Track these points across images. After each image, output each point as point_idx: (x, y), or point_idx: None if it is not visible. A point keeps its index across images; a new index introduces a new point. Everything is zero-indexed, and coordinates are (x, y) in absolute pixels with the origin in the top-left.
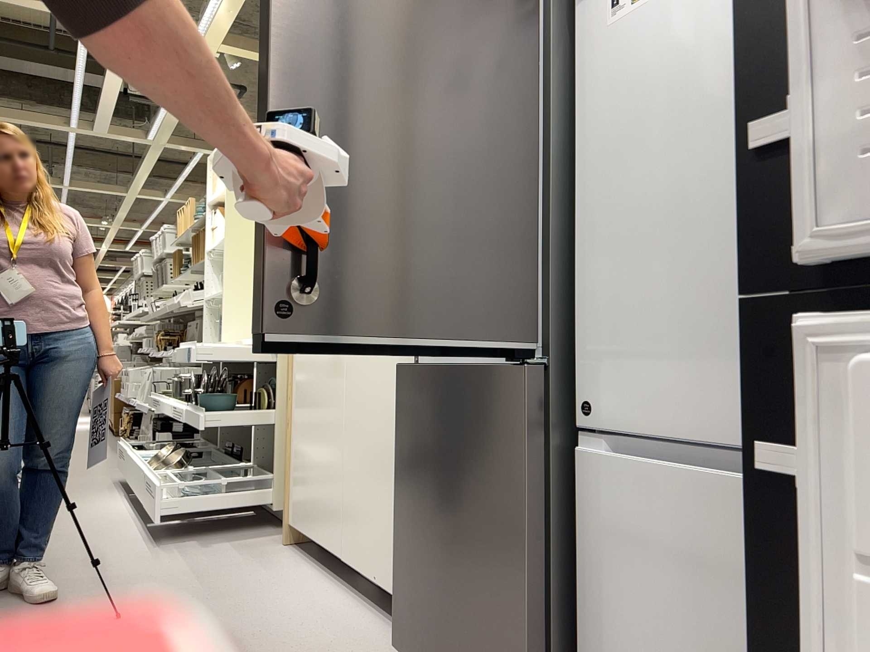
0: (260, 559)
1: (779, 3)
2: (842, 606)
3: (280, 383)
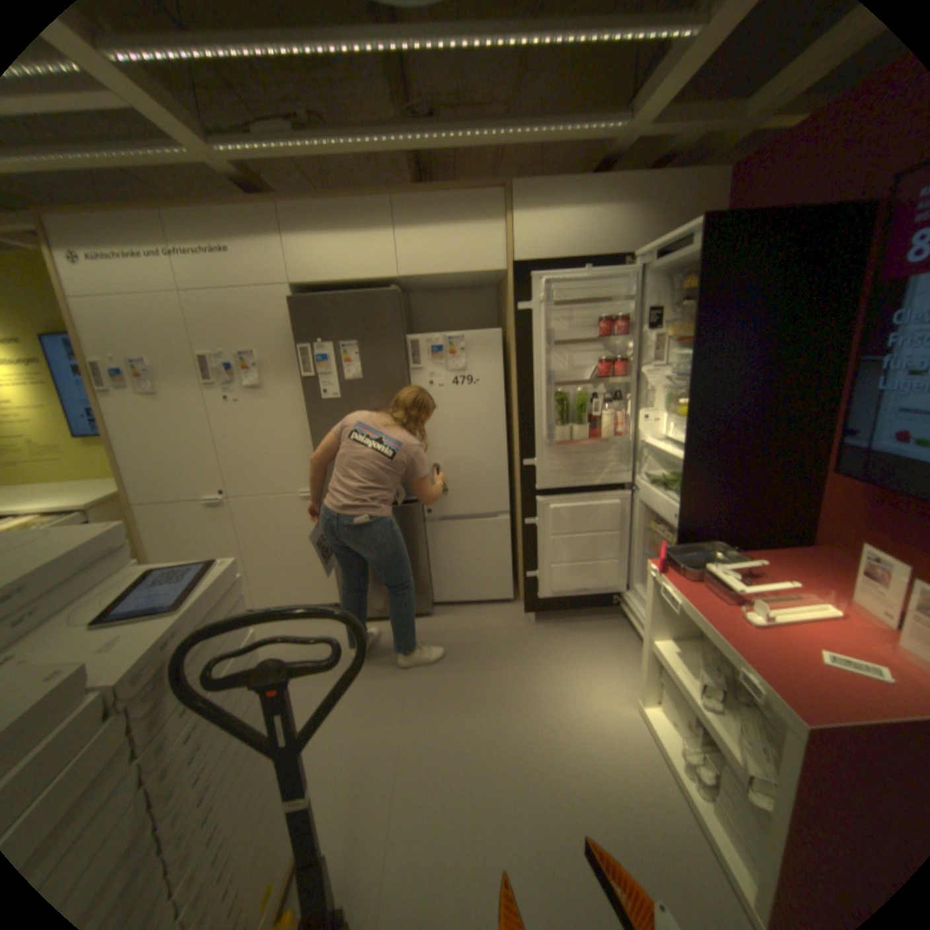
0: None
1: (524, 438)
2: (540, 540)
3: None
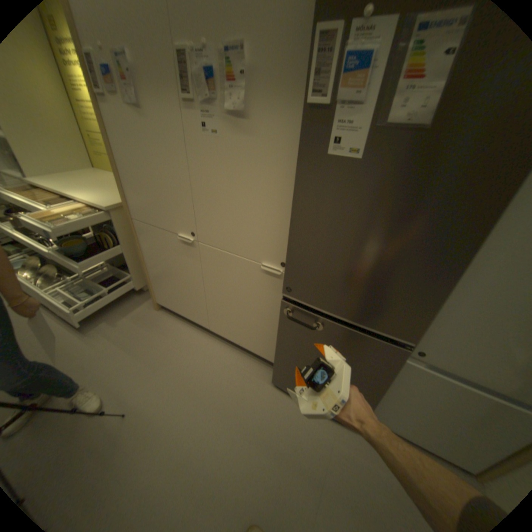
0: (154, 326)
1: None
2: None
3: (119, 231)
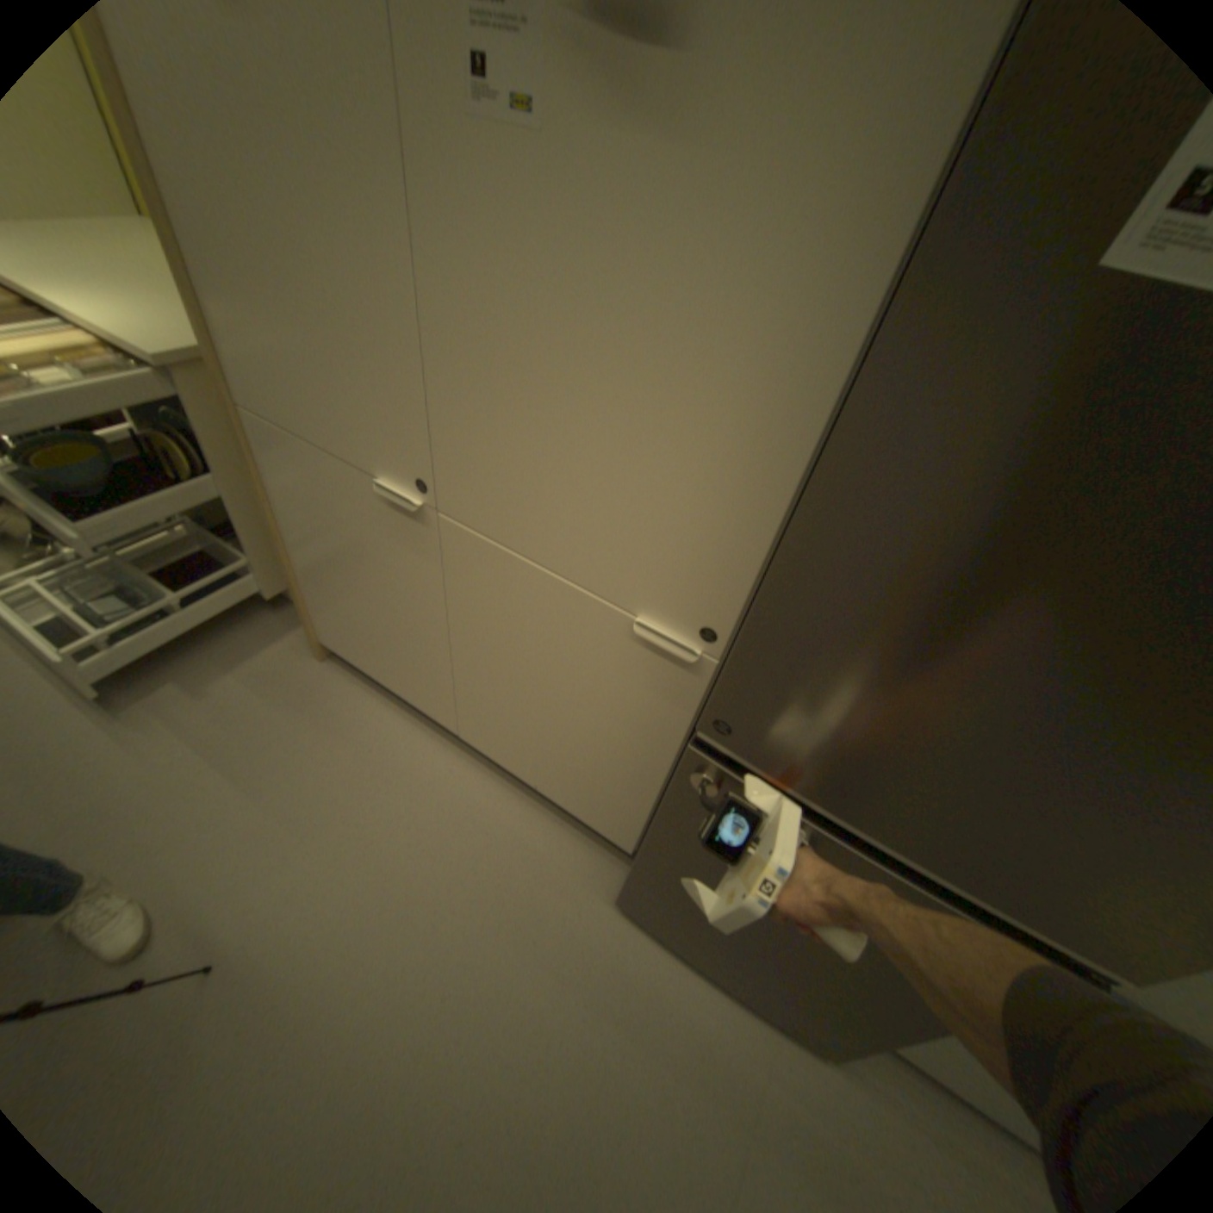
0: (309, 707)
1: None
2: None
3: (206, 433)
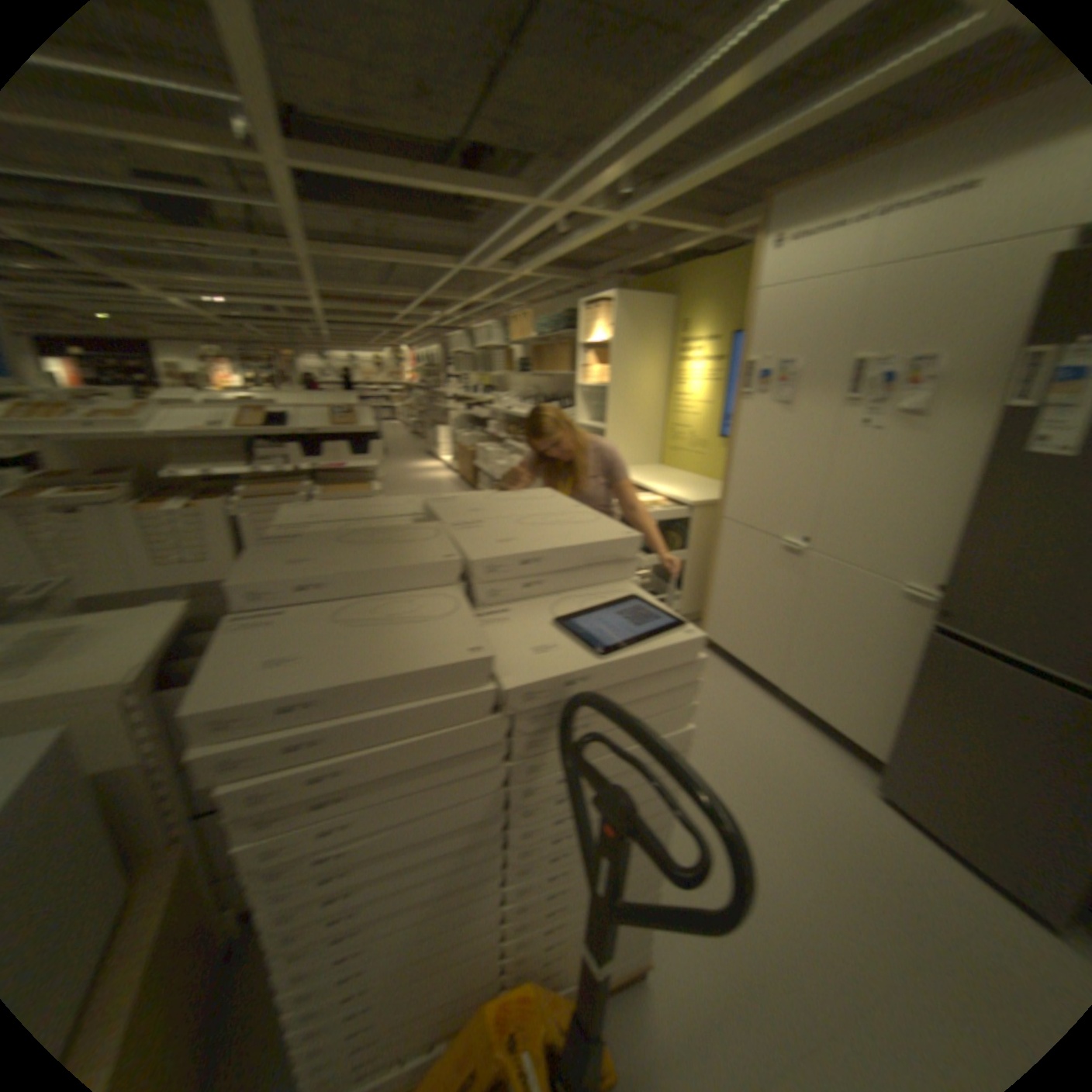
0: None
1: None
2: None
3: (691, 533)
